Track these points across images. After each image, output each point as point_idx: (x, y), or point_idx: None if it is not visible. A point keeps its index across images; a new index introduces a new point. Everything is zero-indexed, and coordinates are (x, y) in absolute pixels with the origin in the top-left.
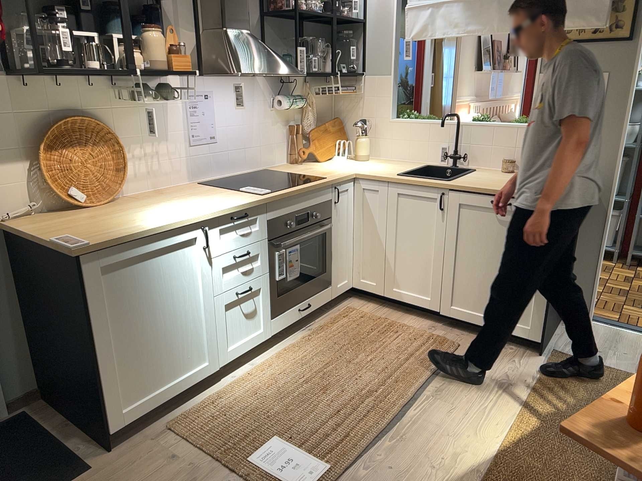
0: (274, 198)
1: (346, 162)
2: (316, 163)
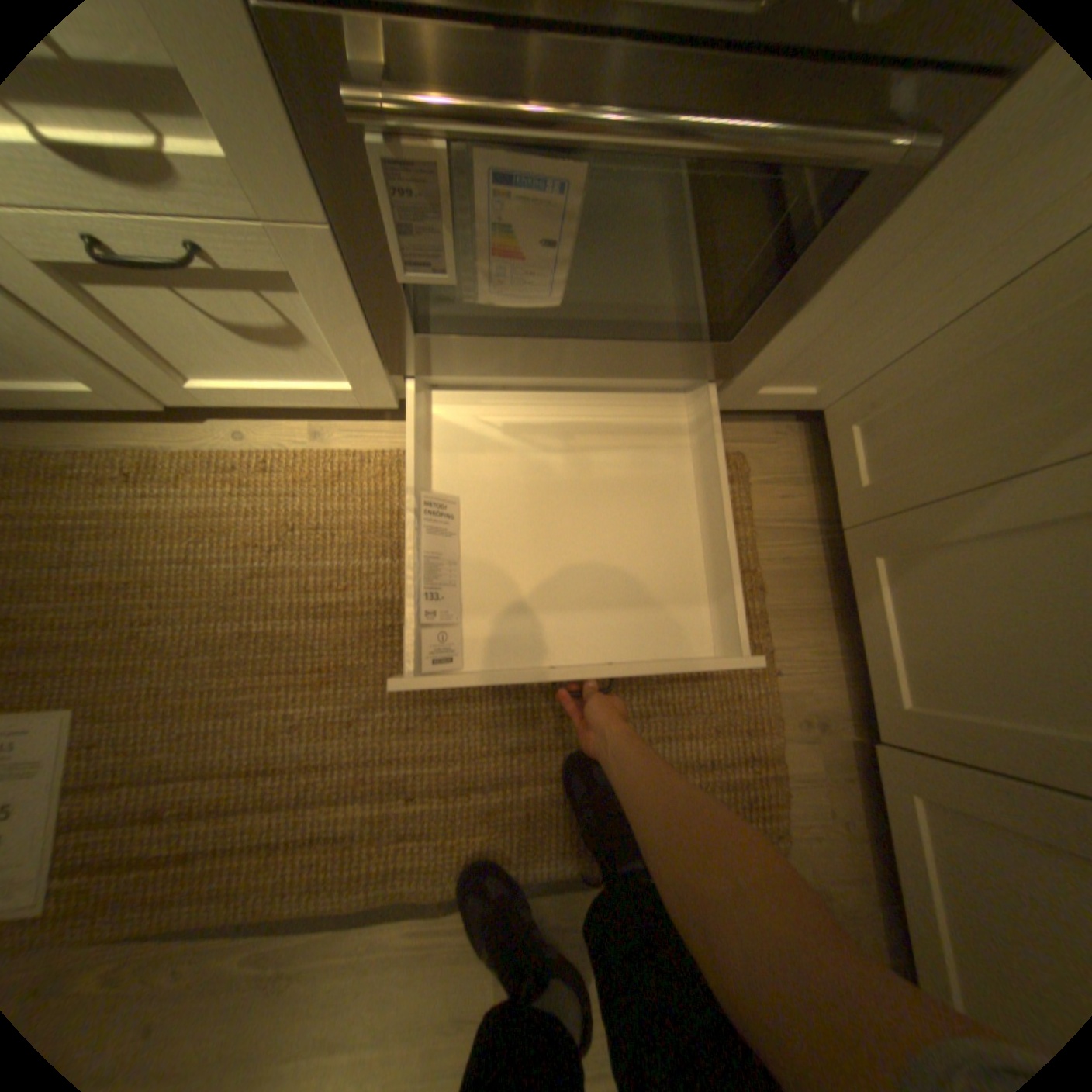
0: None
1: None
2: None
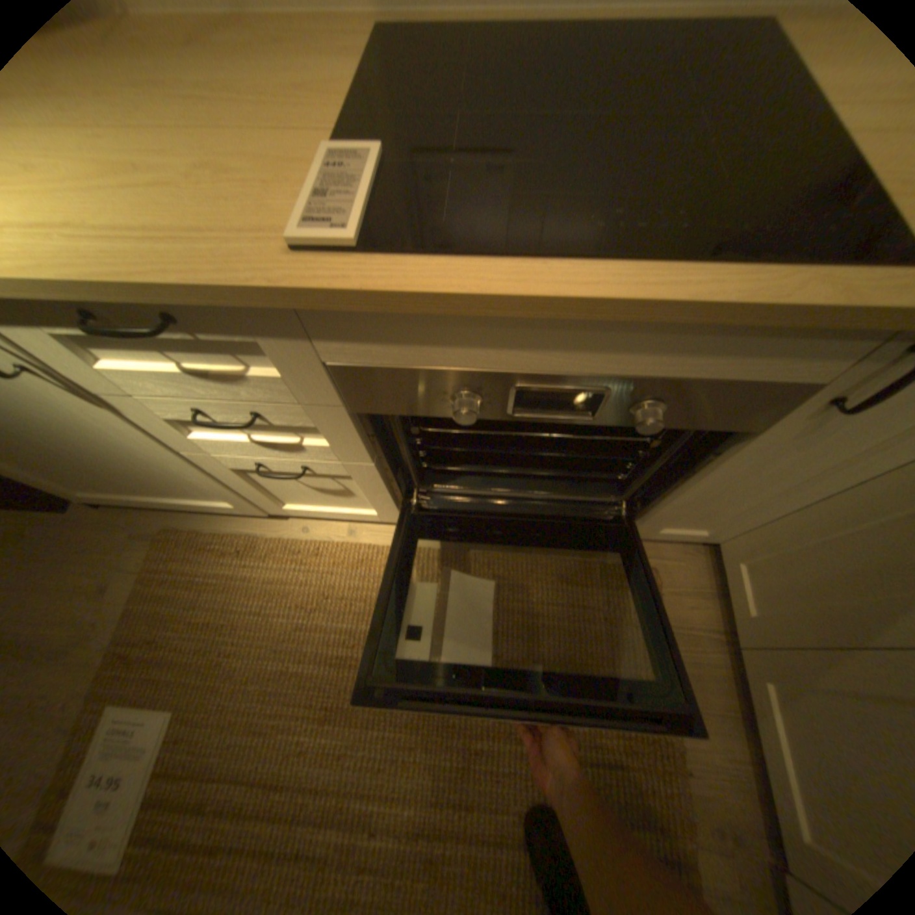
0: (330, 300)
1: None
2: None
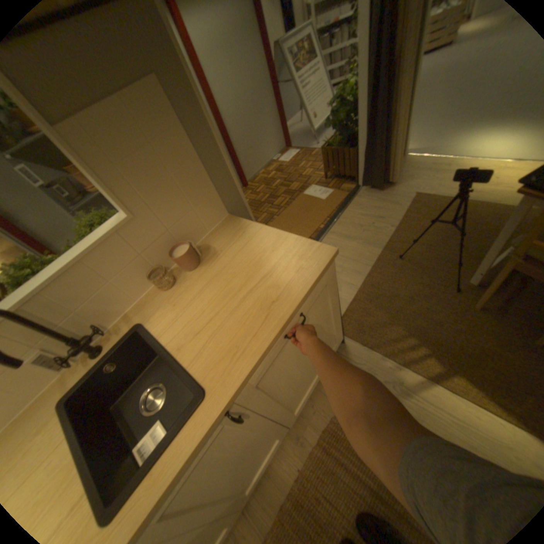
0: None
1: None
2: None
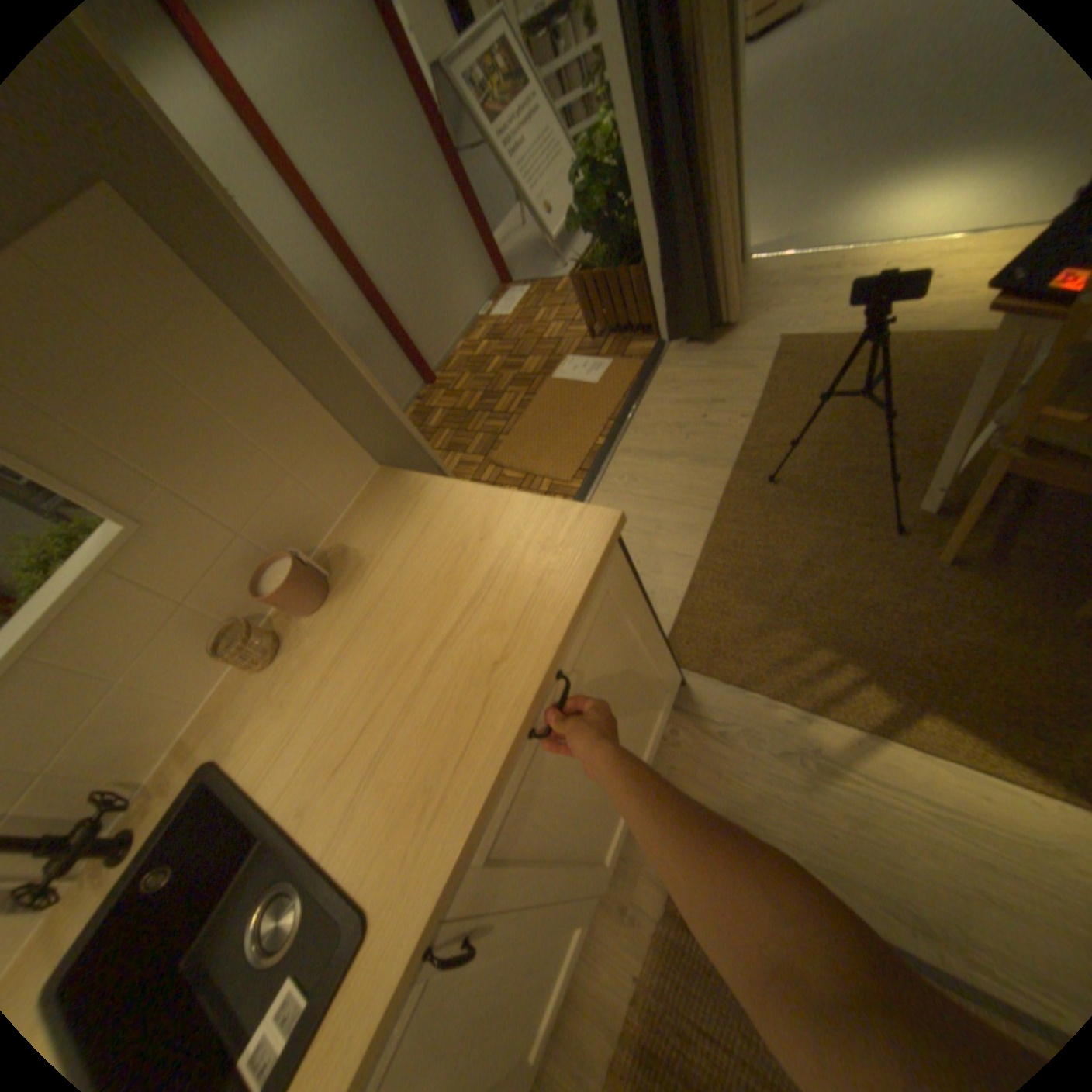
0: None
1: None
2: None
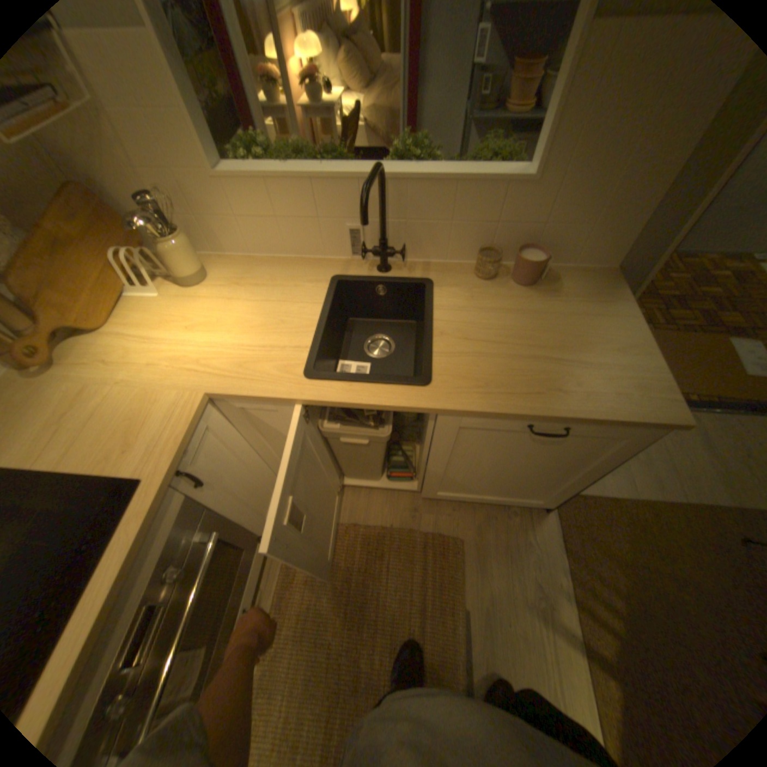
0: None
1: (159, 310)
2: (86, 340)
